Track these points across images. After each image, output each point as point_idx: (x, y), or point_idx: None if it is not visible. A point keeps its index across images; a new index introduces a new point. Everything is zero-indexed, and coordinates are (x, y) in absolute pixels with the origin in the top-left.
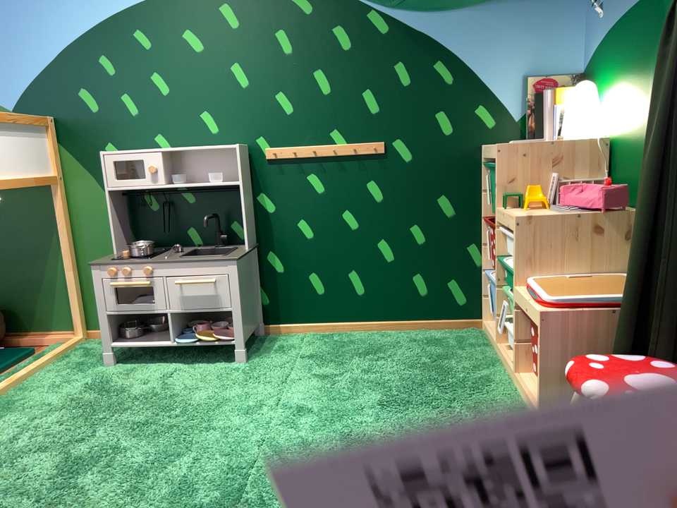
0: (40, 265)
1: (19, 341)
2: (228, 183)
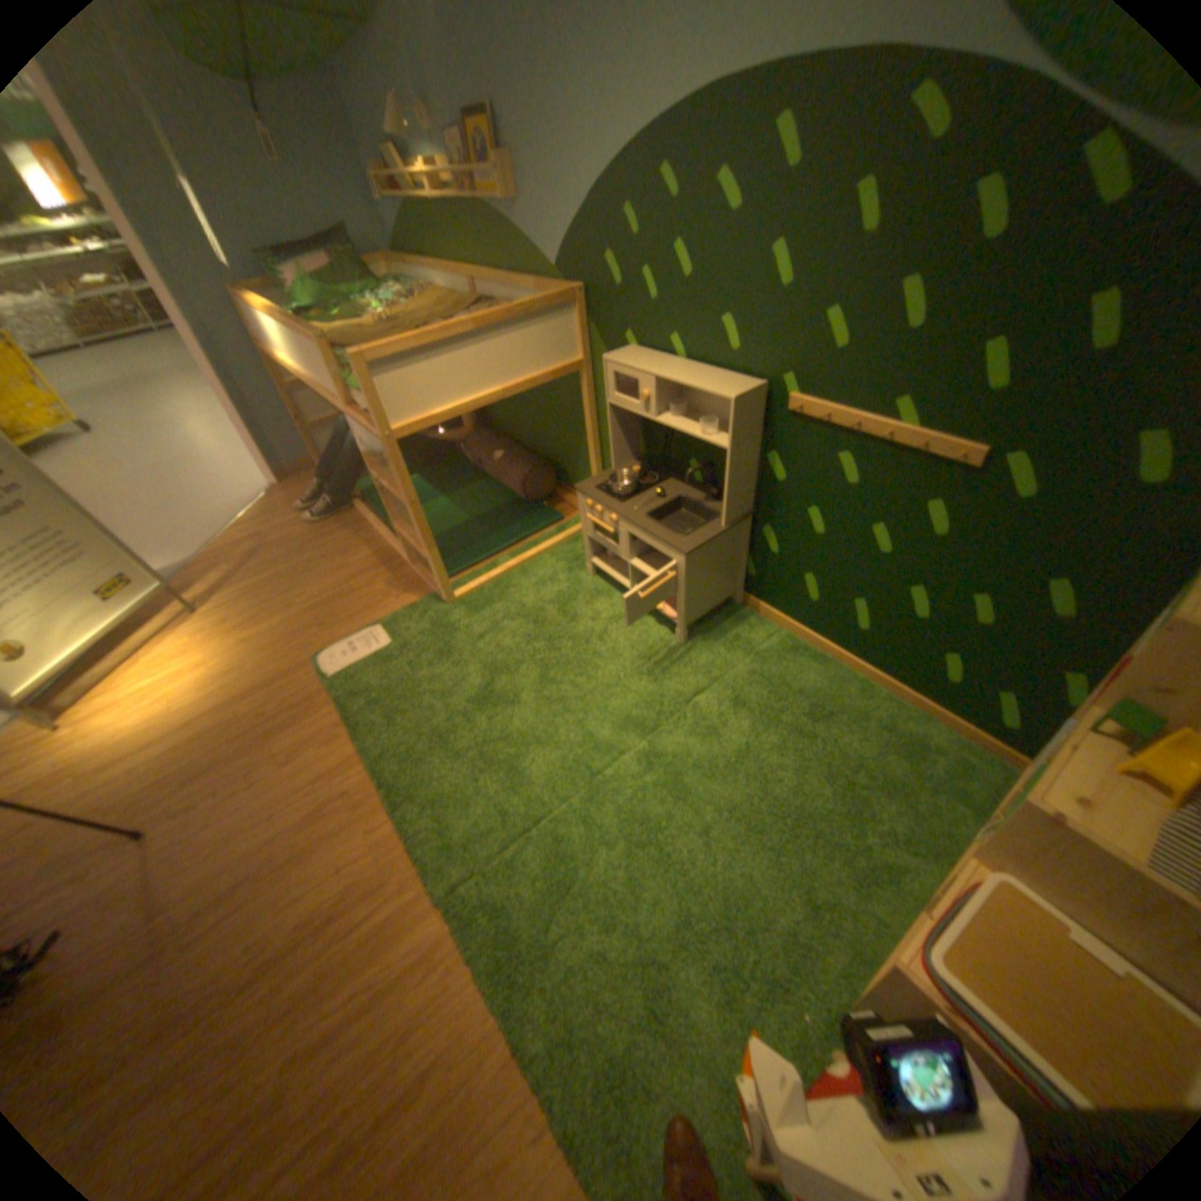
0: (577, 440)
1: (563, 499)
2: (714, 445)
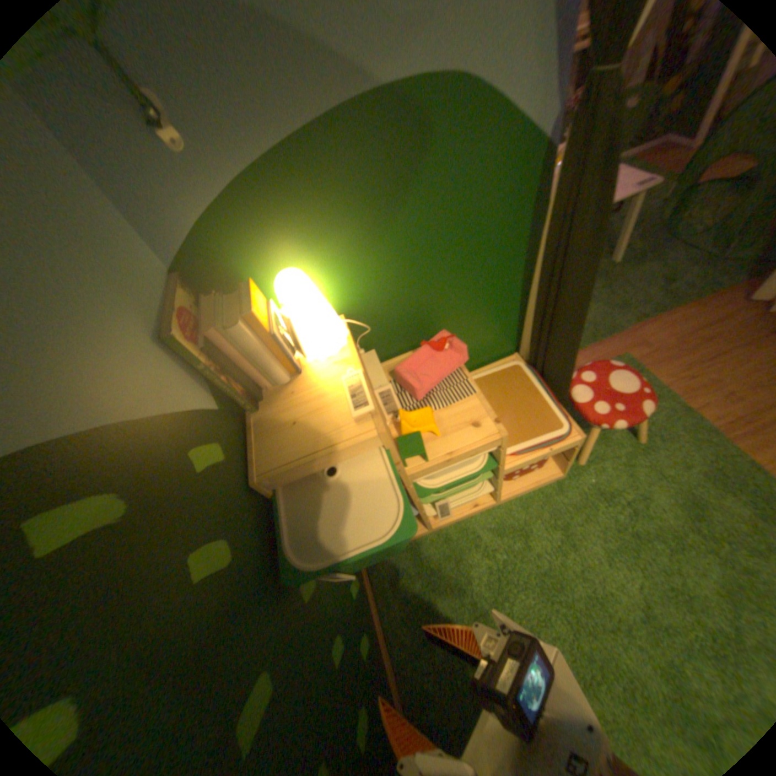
0: None
1: None
2: None
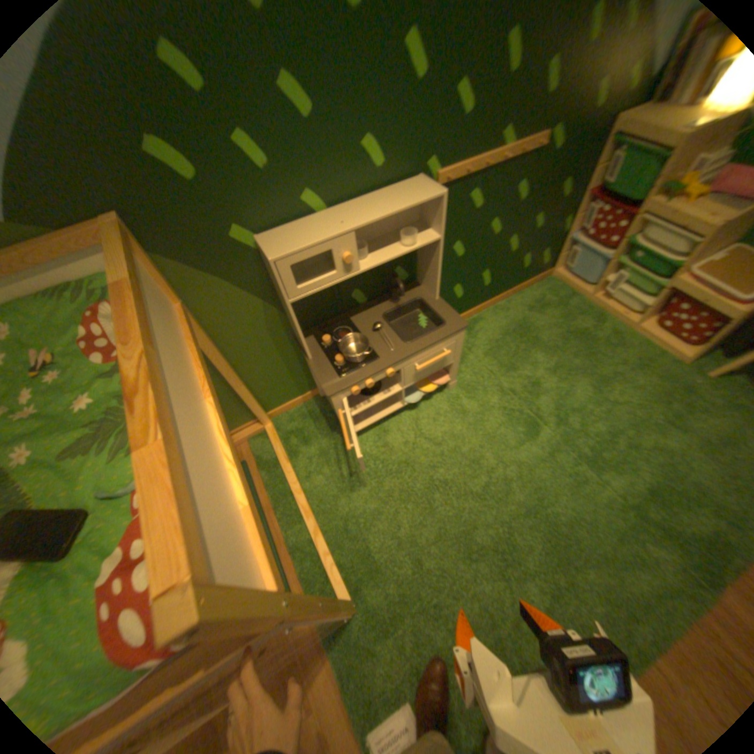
0: None
1: None
2: (430, 243)
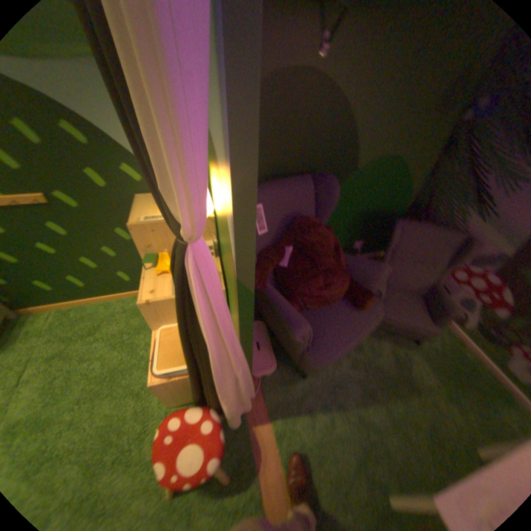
0: None
1: None
2: None
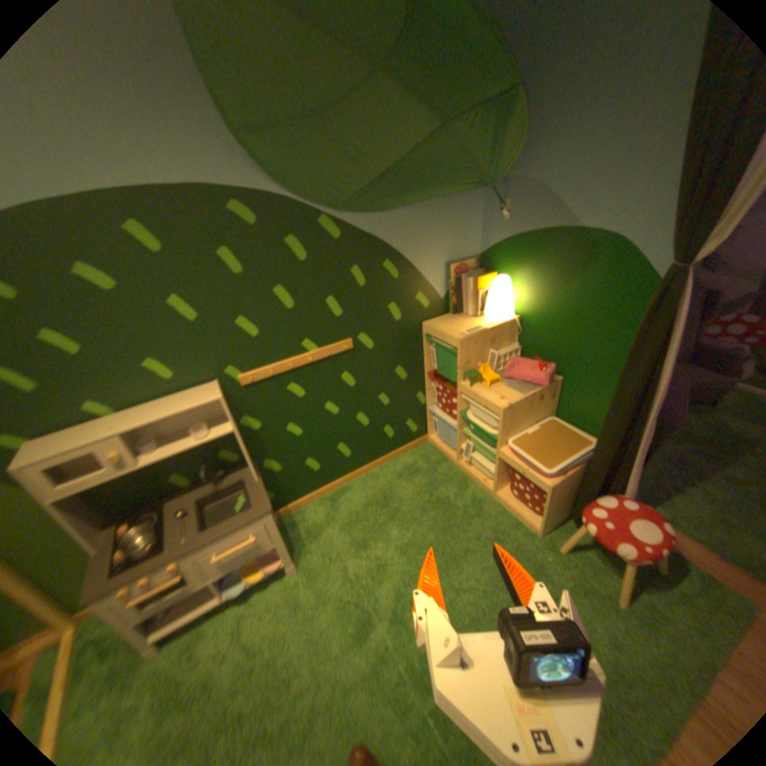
0: None
1: None
2: (221, 434)
